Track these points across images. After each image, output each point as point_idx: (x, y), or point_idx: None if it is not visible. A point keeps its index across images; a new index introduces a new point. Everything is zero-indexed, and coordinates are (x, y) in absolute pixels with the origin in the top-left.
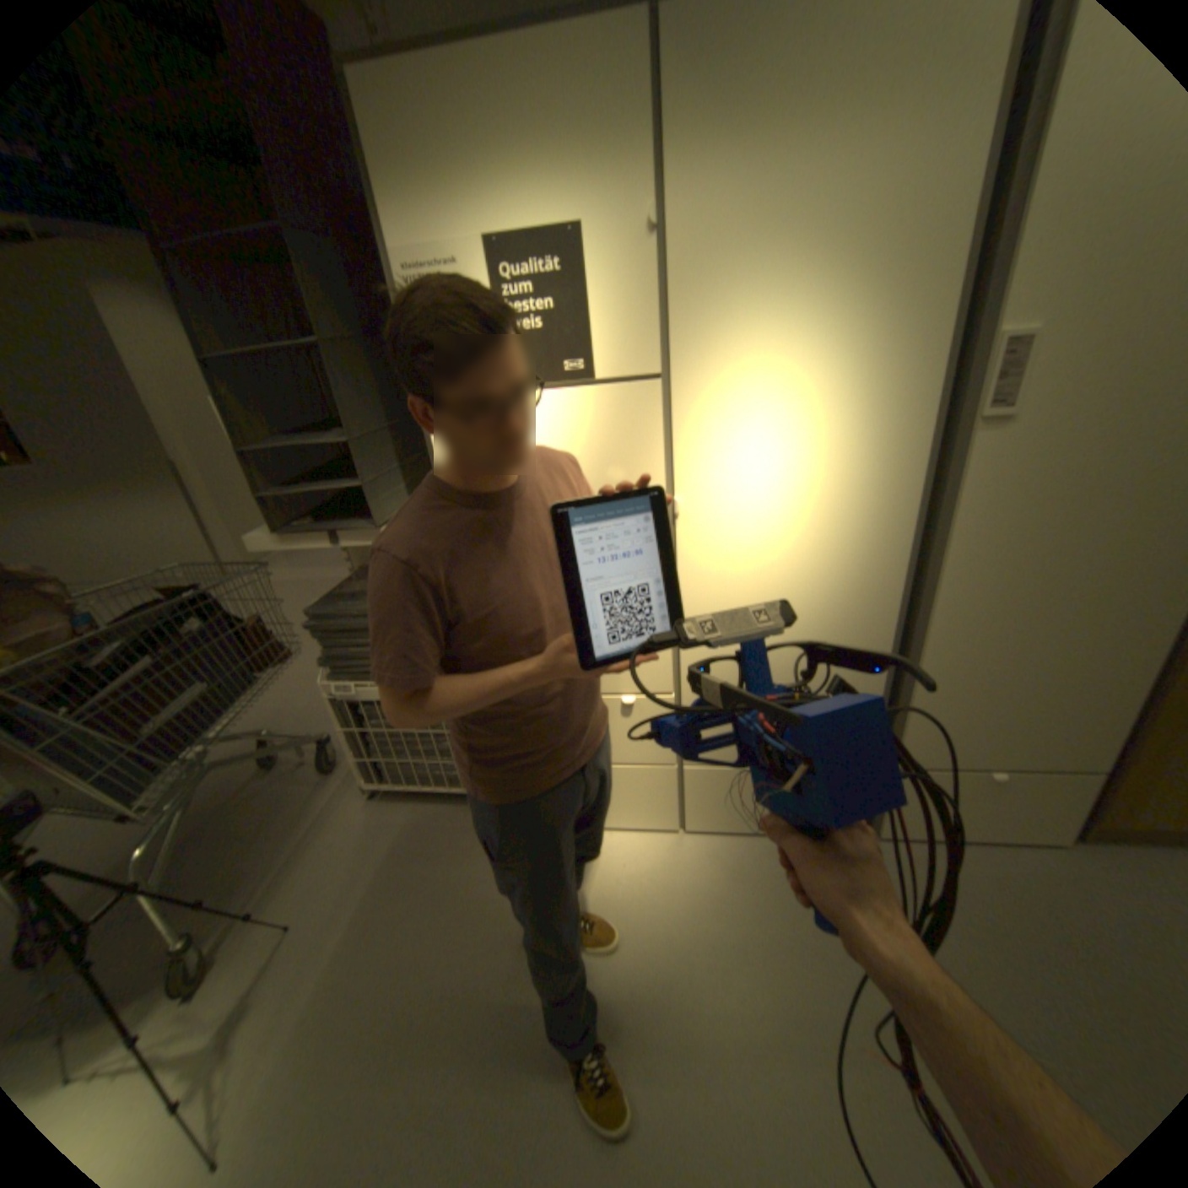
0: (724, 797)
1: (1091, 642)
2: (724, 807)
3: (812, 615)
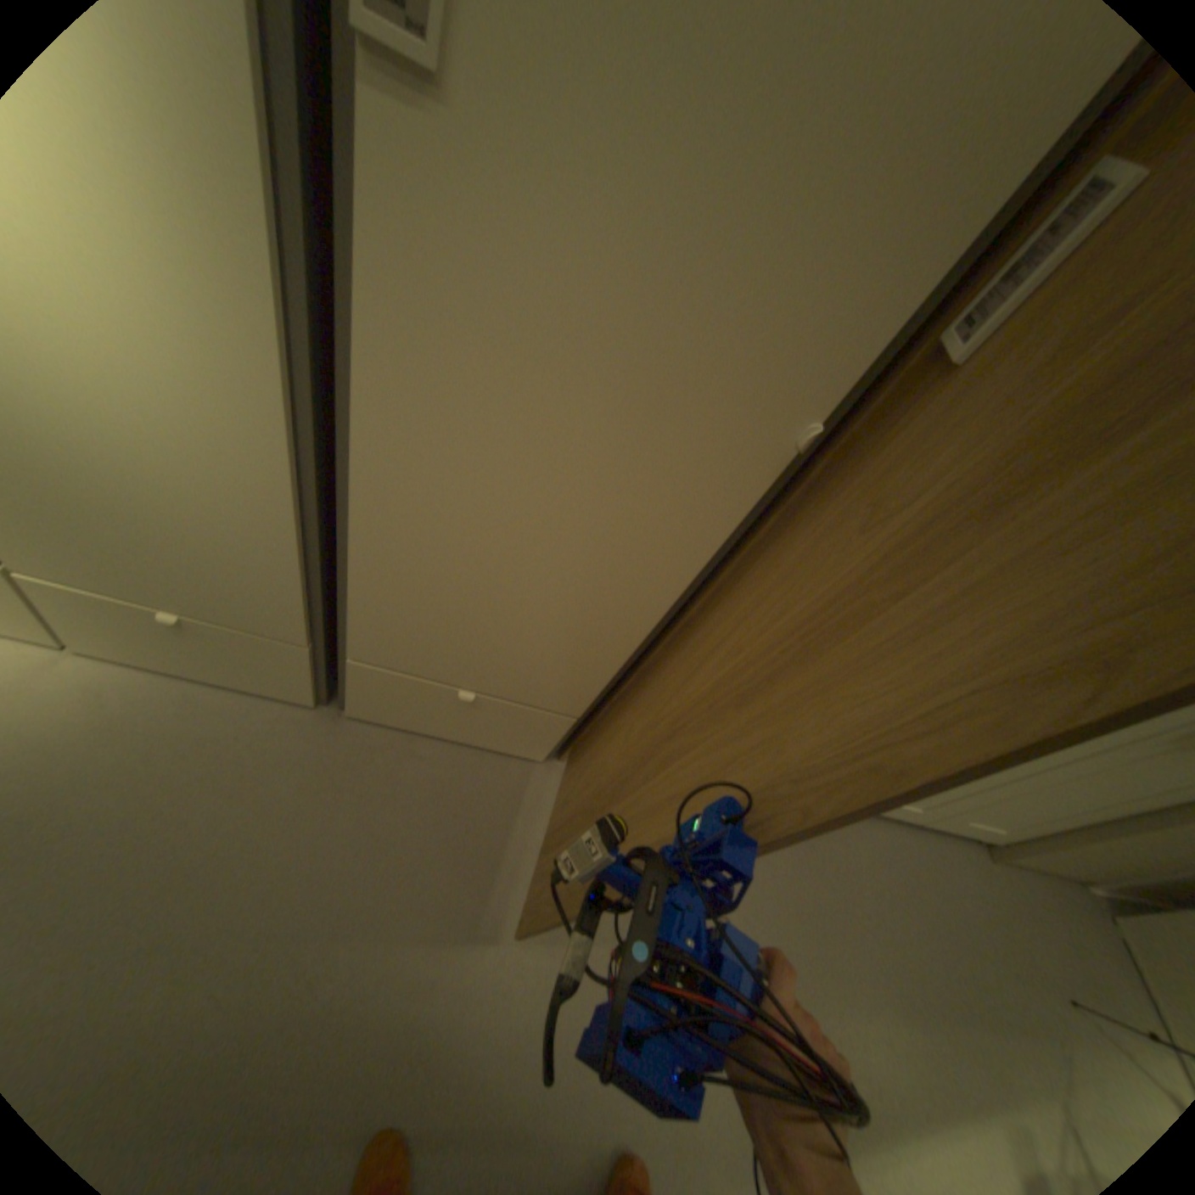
0: (108, 626)
1: (572, 589)
2: (116, 637)
3: (128, 397)
